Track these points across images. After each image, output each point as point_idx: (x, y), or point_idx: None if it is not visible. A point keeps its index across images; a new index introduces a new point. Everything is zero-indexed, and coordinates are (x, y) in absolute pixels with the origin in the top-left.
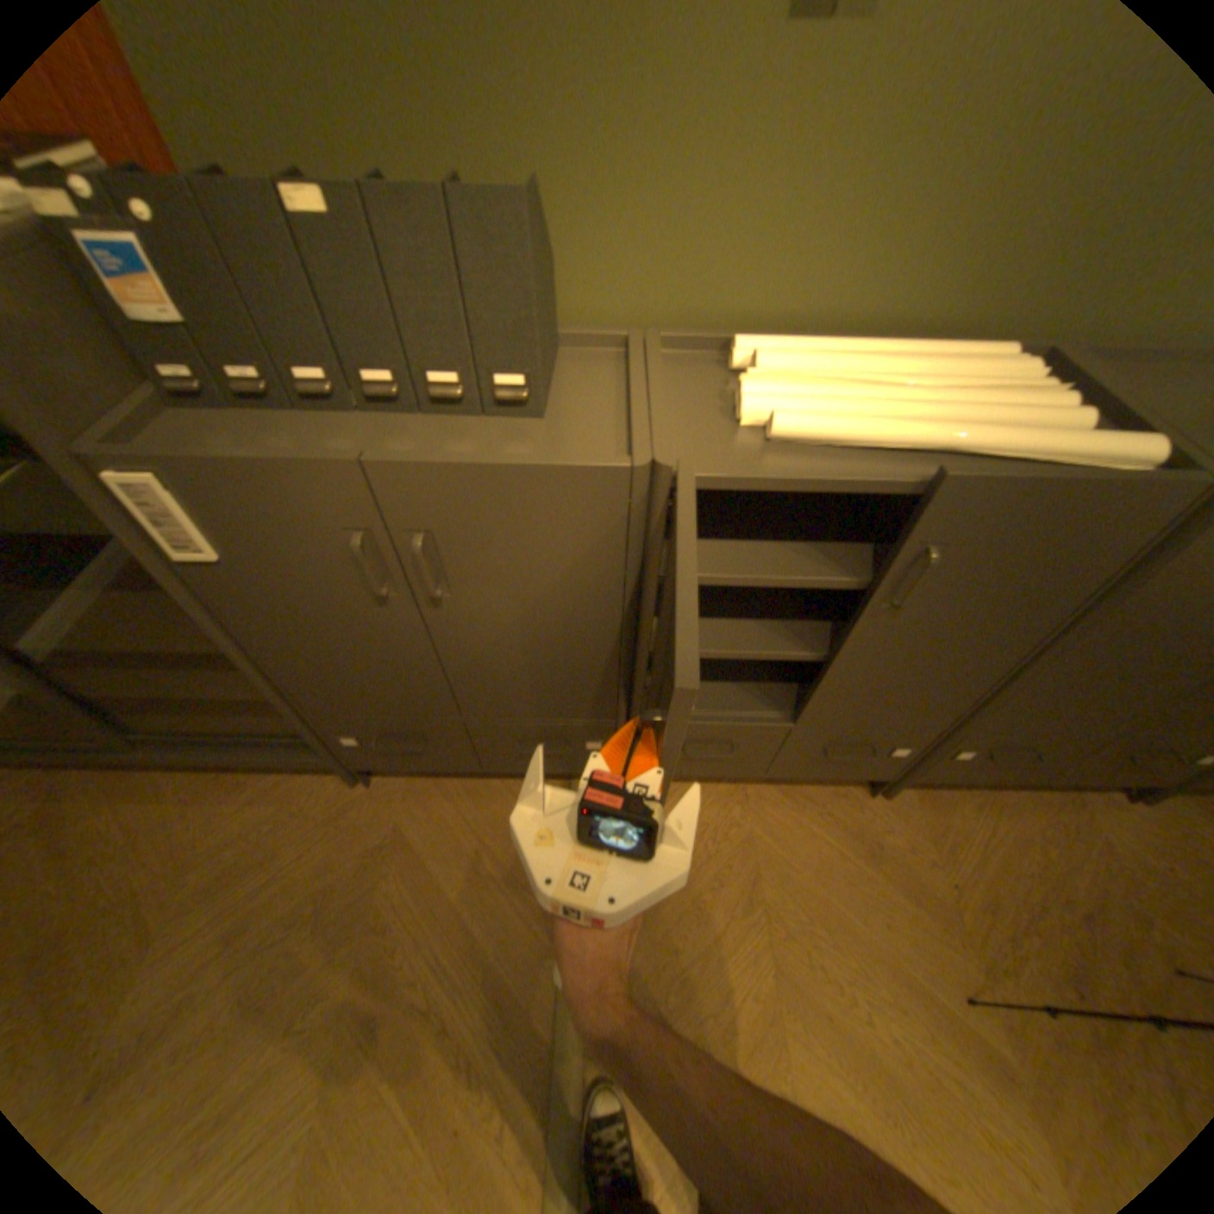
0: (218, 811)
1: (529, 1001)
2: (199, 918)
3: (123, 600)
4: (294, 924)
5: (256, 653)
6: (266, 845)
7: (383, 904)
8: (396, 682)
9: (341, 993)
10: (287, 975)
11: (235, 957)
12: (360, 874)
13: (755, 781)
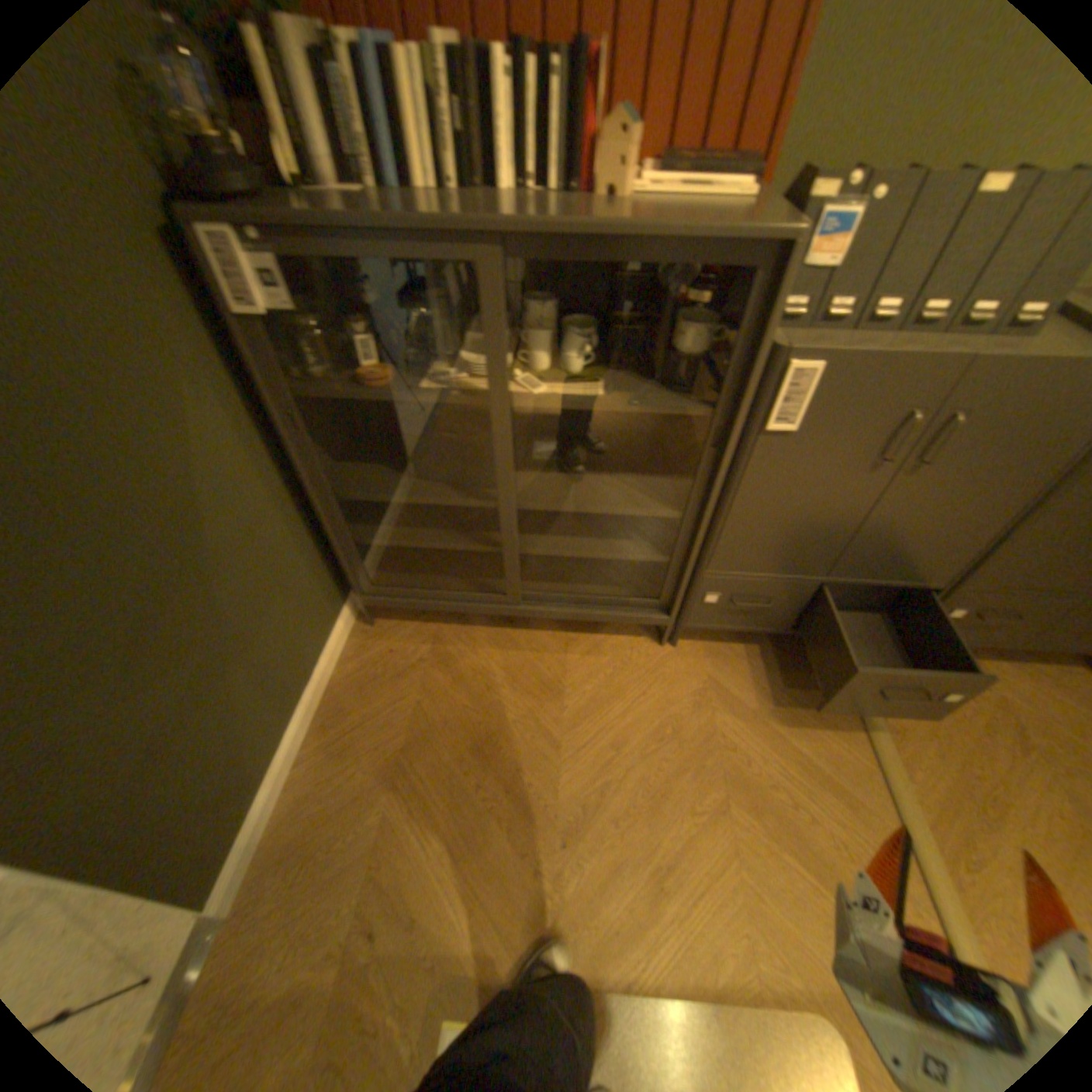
0: (565, 658)
1: (873, 806)
2: (587, 731)
3: (579, 480)
4: (662, 740)
5: (729, 512)
6: (614, 684)
7: (725, 730)
8: (809, 543)
9: (721, 790)
10: (673, 774)
11: (627, 759)
12: (697, 708)
13: (990, 659)
